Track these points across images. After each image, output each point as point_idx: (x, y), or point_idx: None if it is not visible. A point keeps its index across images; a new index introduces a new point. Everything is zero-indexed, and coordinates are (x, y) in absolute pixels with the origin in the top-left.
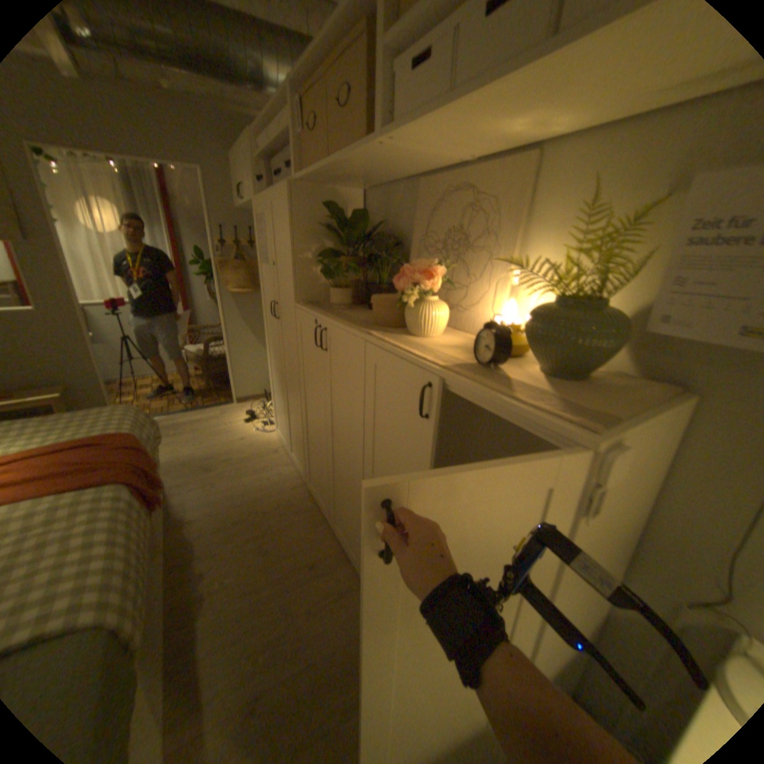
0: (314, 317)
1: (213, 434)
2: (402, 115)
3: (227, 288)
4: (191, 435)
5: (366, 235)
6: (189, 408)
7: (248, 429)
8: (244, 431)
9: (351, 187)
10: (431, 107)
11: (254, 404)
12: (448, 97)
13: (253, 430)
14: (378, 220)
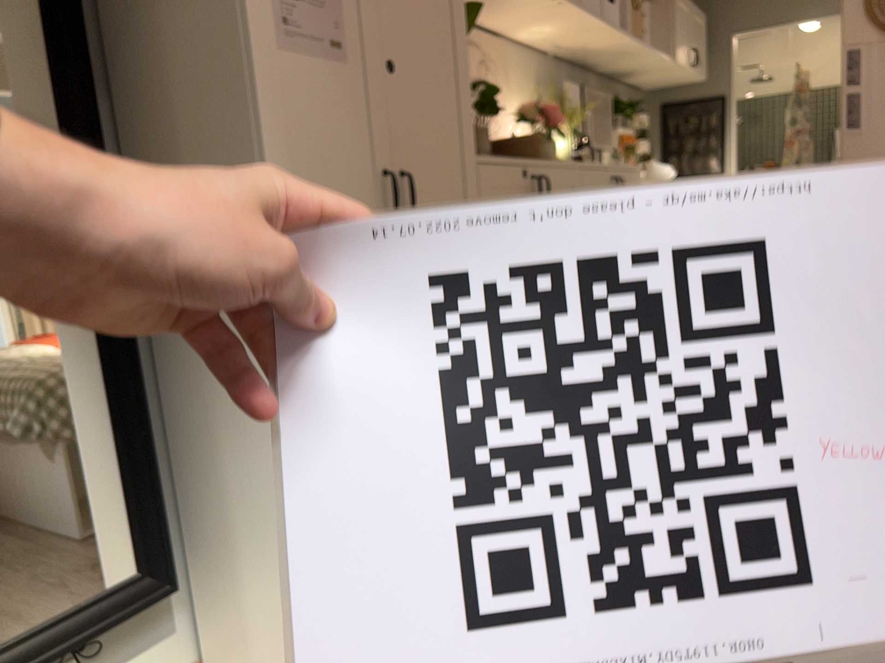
0: (523, 167)
1: None
2: (576, 1)
3: None
4: None
5: None
6: None
7: None
8: None
9: None
10: (587, 11)
11: None
12: (593, 14)
13: None
14: None
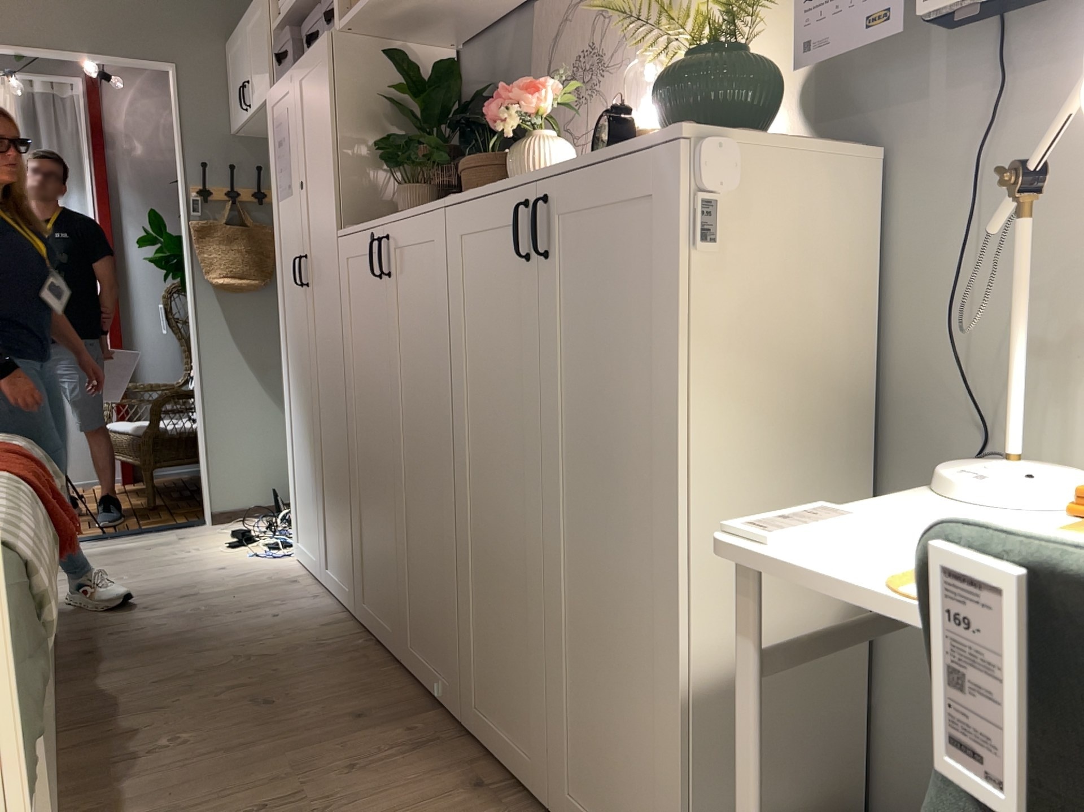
0: (369, 231)
1: (161, 564)
2: None
3: (207, 279)
4: (113, 567)
5: (460, 110)
6: (109, 532)
7: (236, 555)
8: (226, 559)
9: (435, 44)
10: None
11: (248, 523)
12: None
13: (244, 557)
14: (482, 89)
